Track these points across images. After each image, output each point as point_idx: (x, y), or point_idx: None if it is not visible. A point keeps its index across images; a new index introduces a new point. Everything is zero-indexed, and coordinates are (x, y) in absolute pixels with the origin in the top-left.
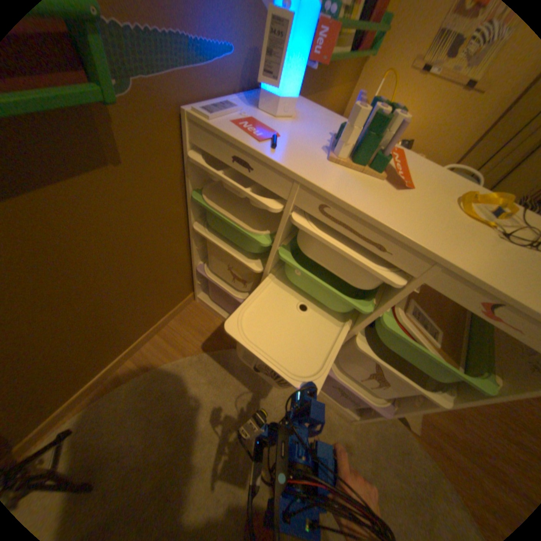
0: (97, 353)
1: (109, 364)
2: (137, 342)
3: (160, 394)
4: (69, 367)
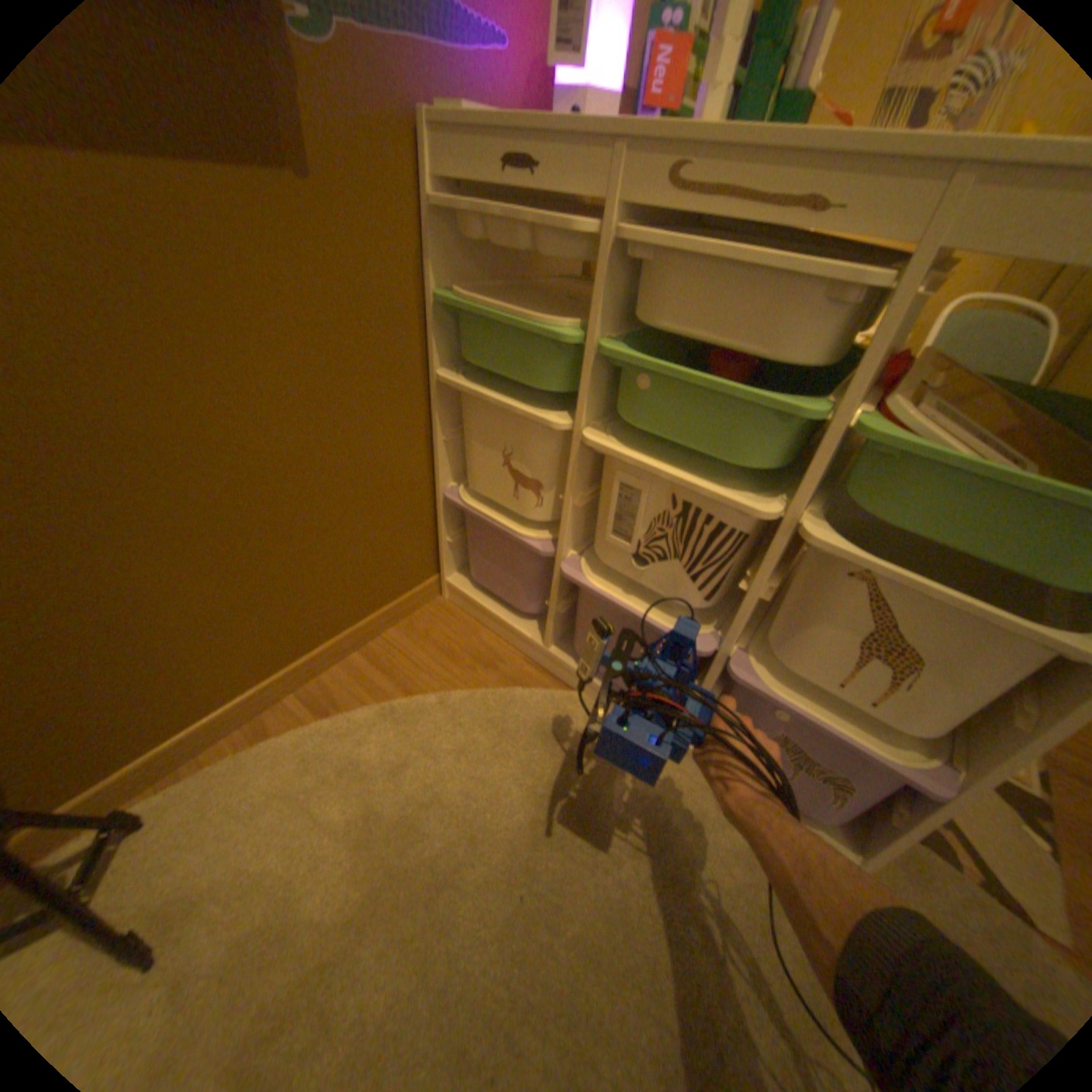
0: (228, 635)
1: (249, 686)
2: (315, 652)
3: (348, 764)
4: (165, 642)
